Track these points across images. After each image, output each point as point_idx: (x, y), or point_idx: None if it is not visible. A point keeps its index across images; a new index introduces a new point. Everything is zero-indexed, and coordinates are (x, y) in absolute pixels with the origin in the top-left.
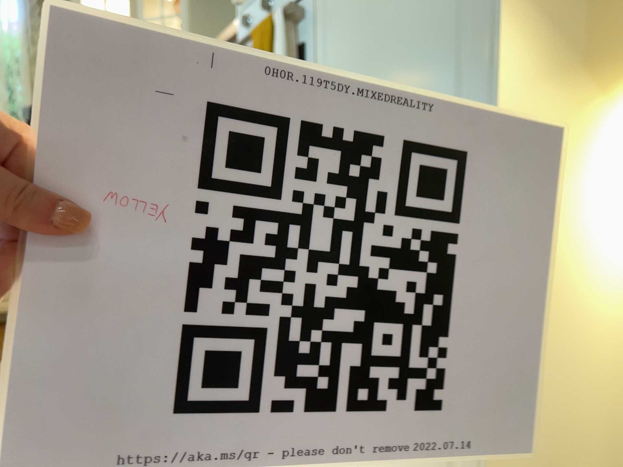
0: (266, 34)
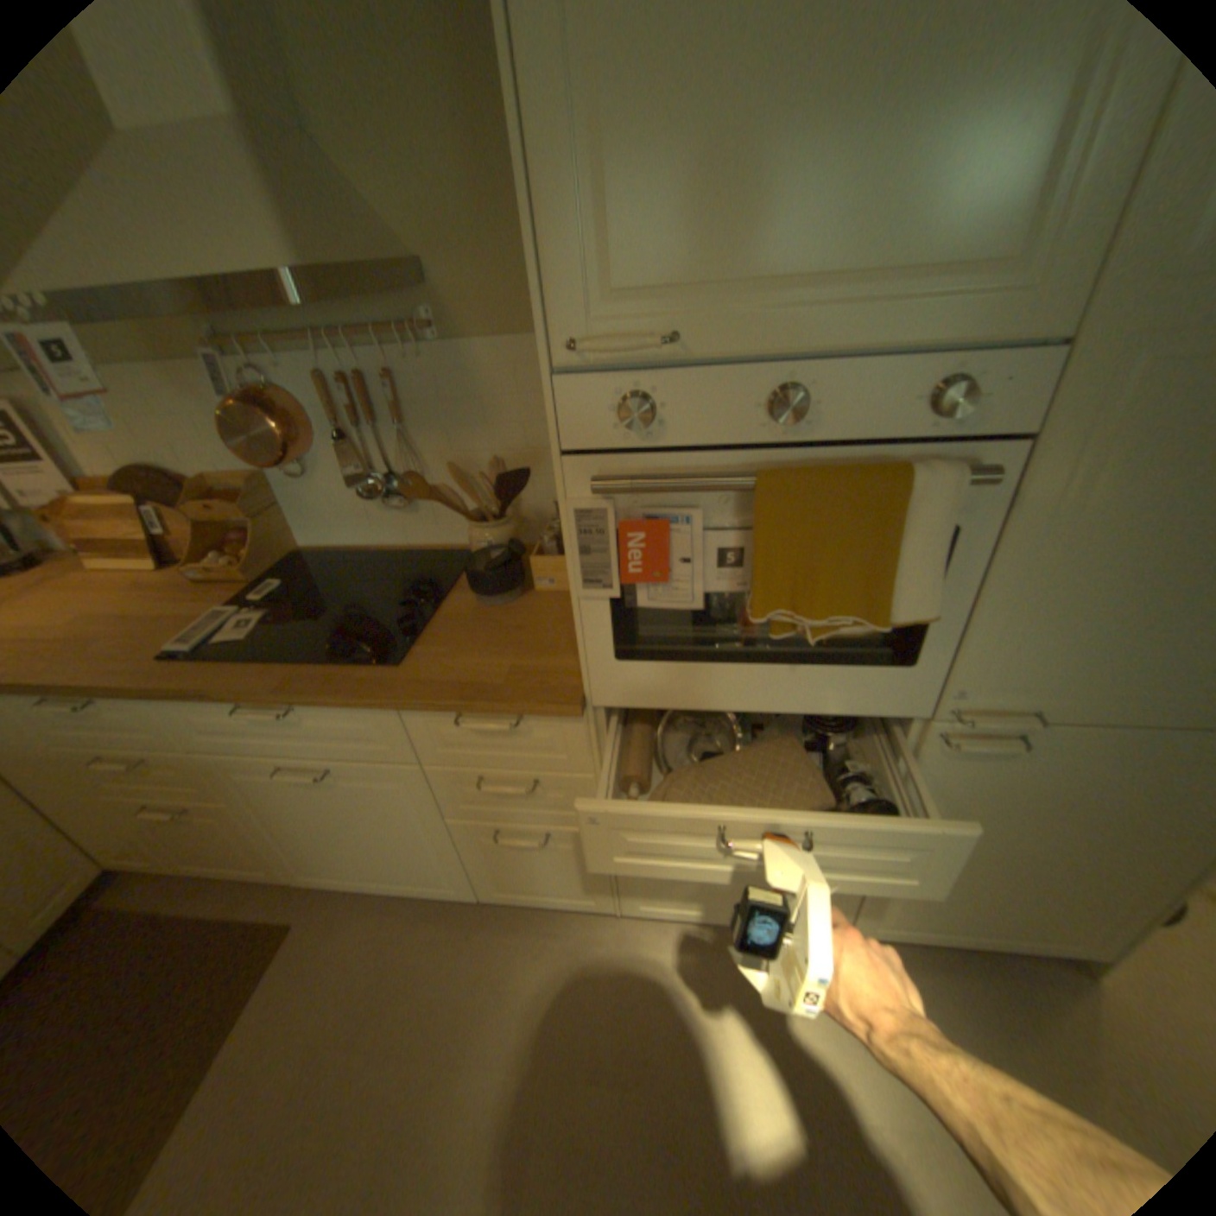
0: (858, 510)
